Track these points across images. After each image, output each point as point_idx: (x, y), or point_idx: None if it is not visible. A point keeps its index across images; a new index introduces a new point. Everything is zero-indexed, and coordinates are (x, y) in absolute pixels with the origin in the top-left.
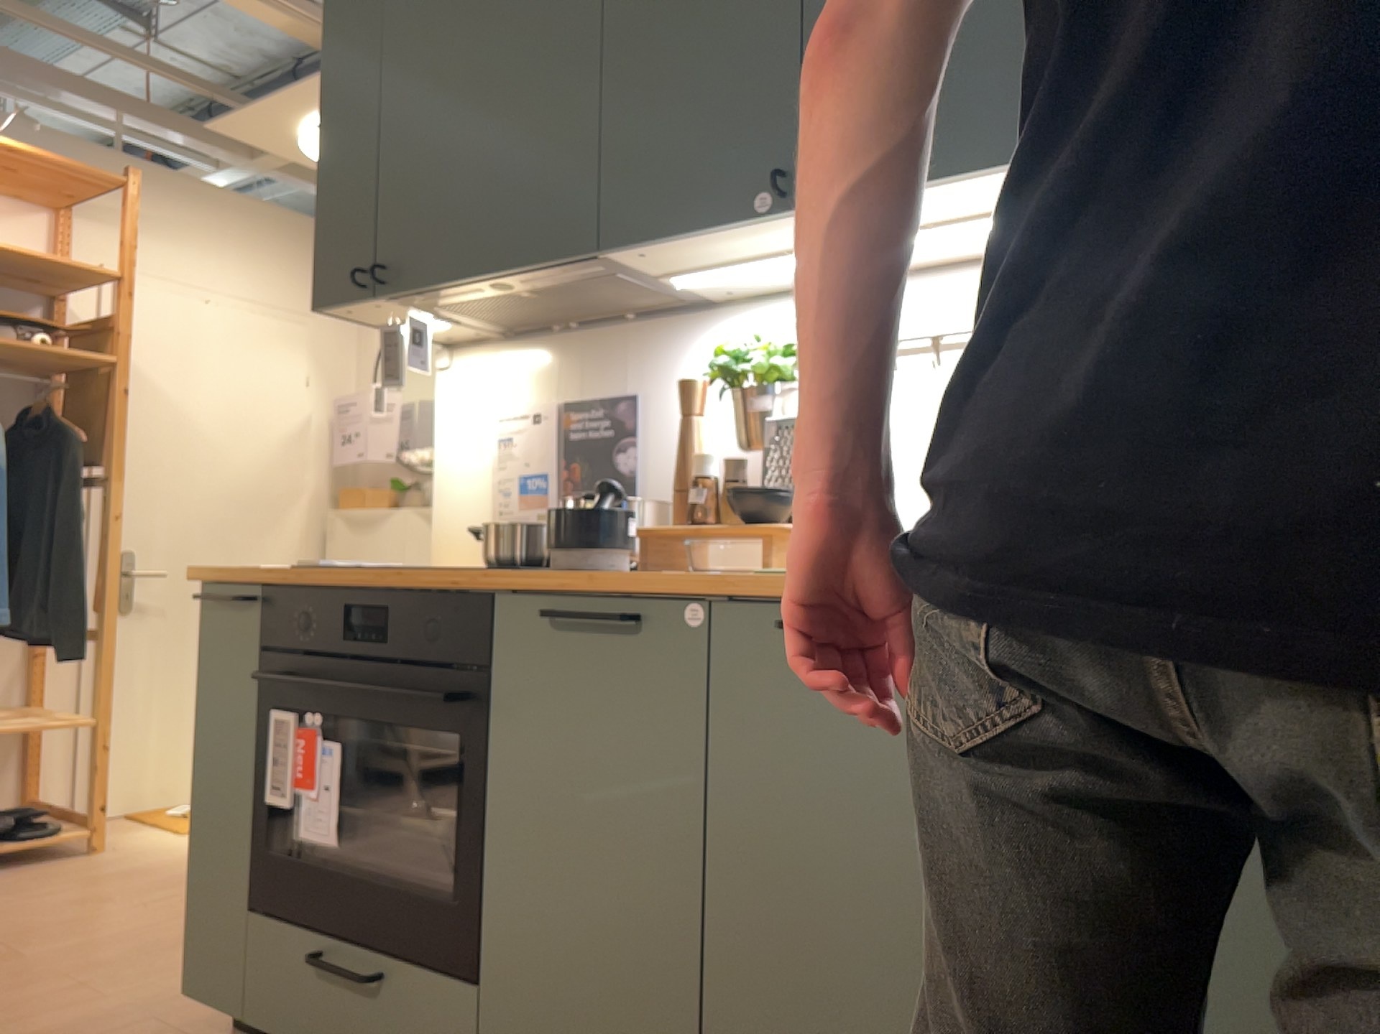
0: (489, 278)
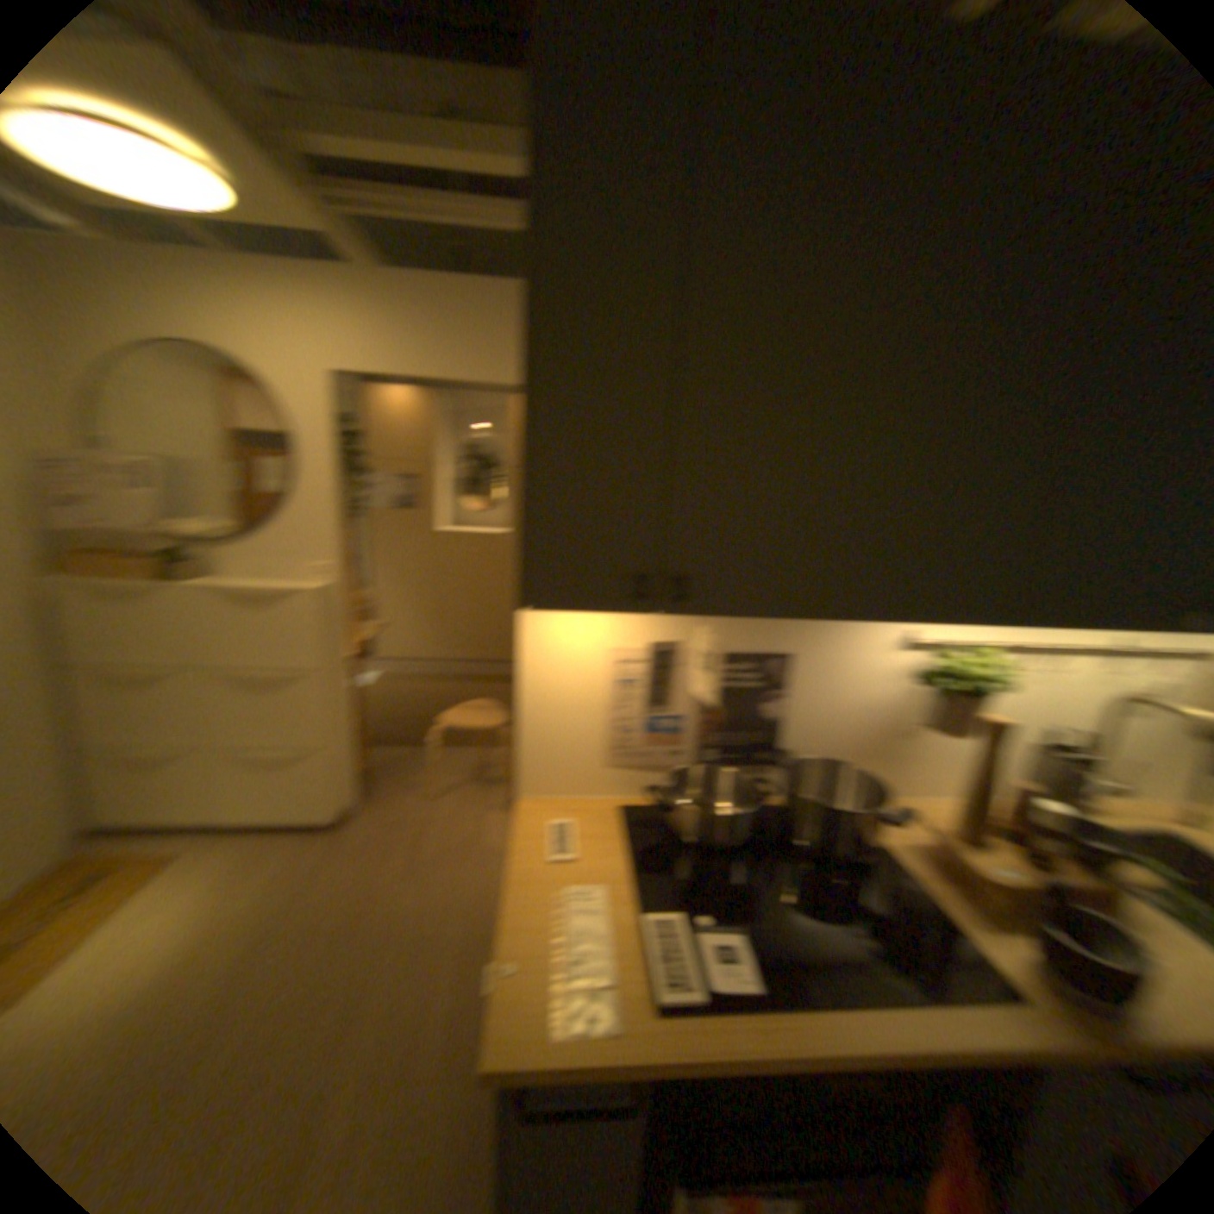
0: (846, 615)
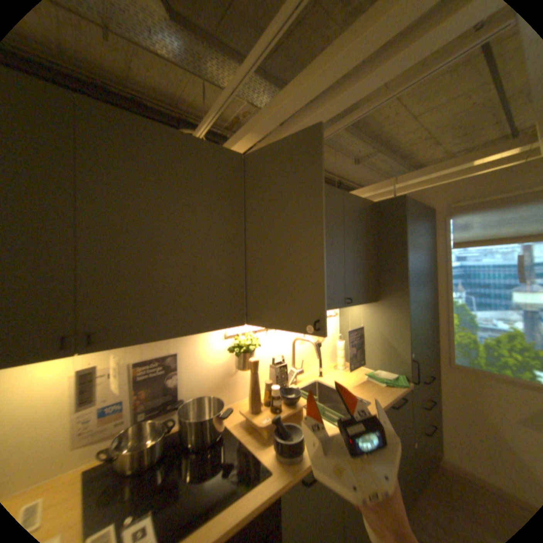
0: (180, 335)
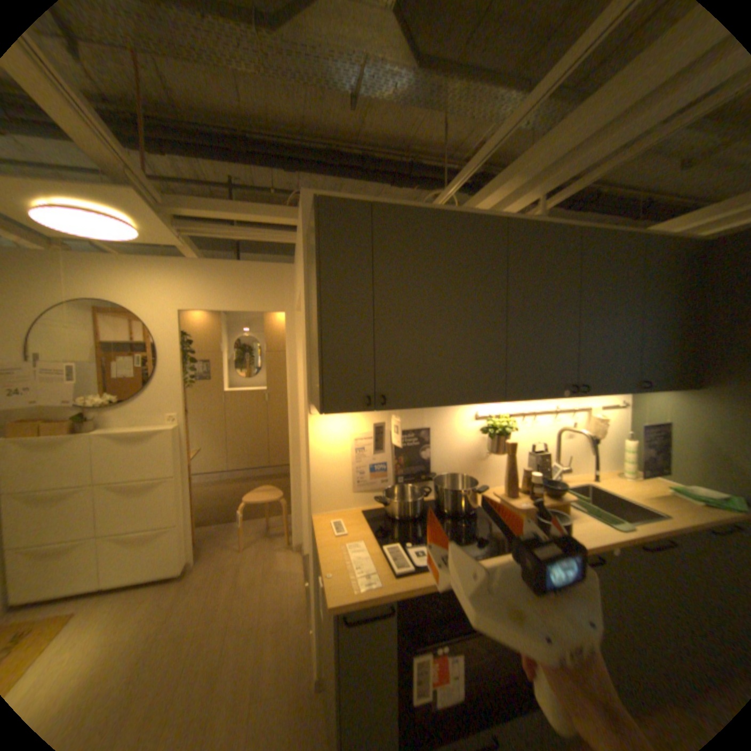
0: (444, 405)
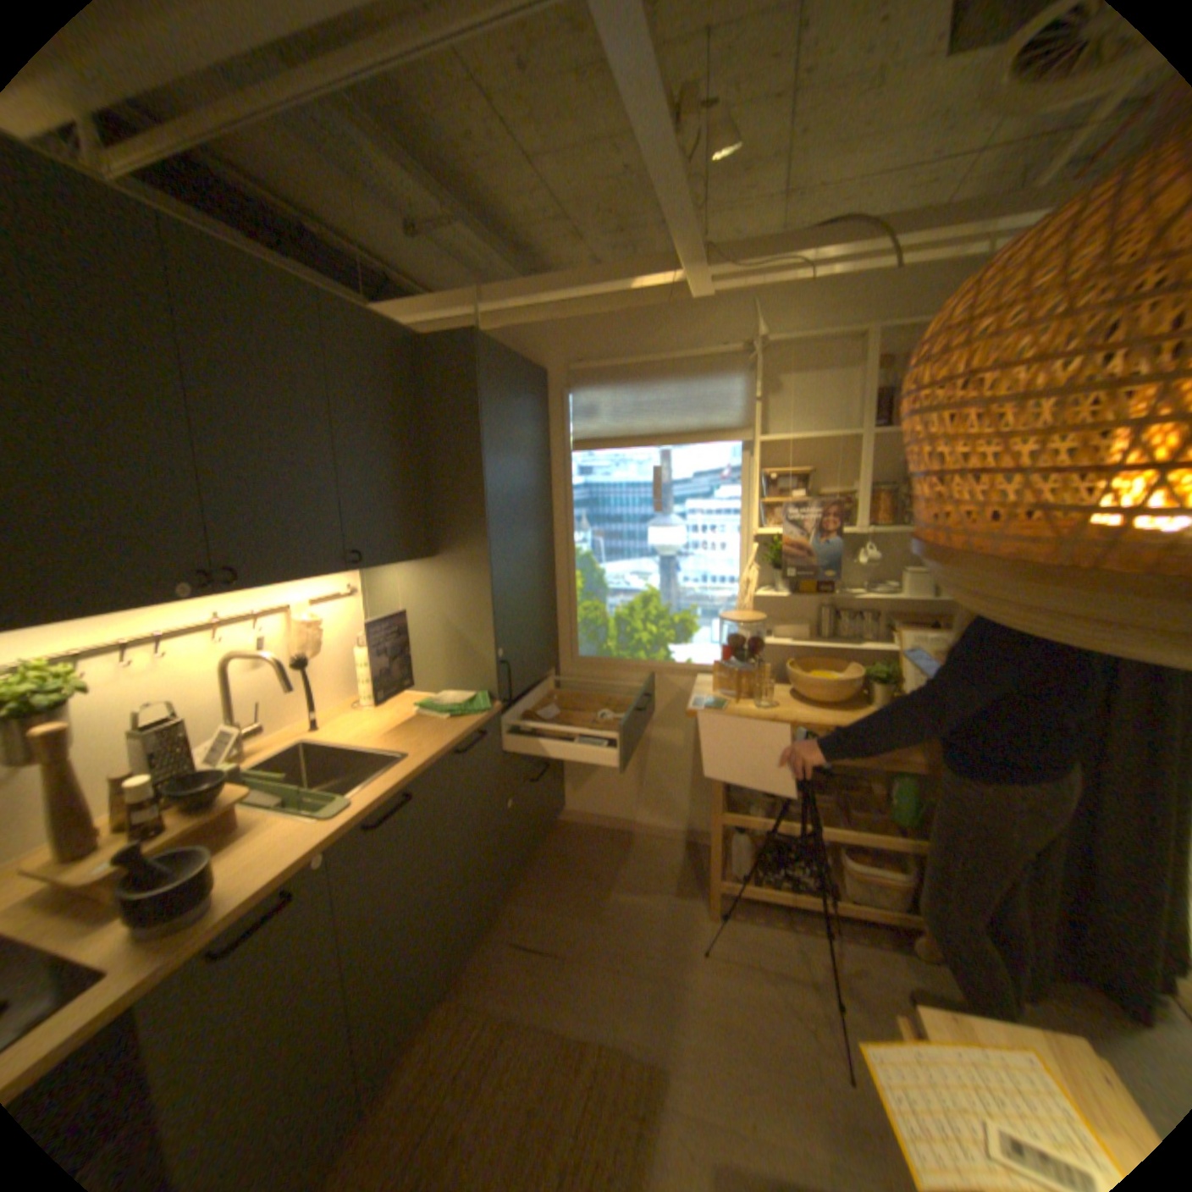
0: None
